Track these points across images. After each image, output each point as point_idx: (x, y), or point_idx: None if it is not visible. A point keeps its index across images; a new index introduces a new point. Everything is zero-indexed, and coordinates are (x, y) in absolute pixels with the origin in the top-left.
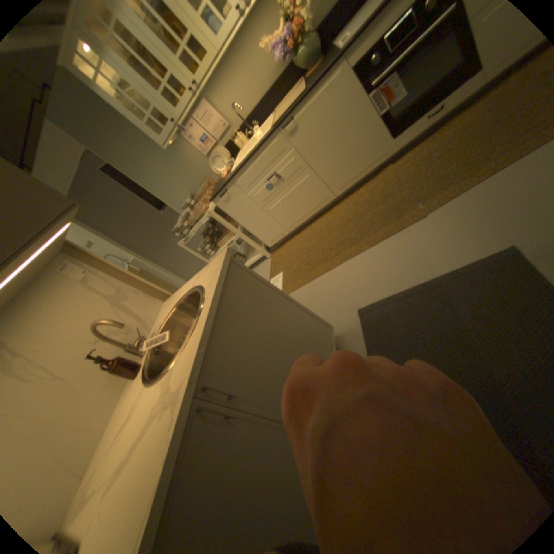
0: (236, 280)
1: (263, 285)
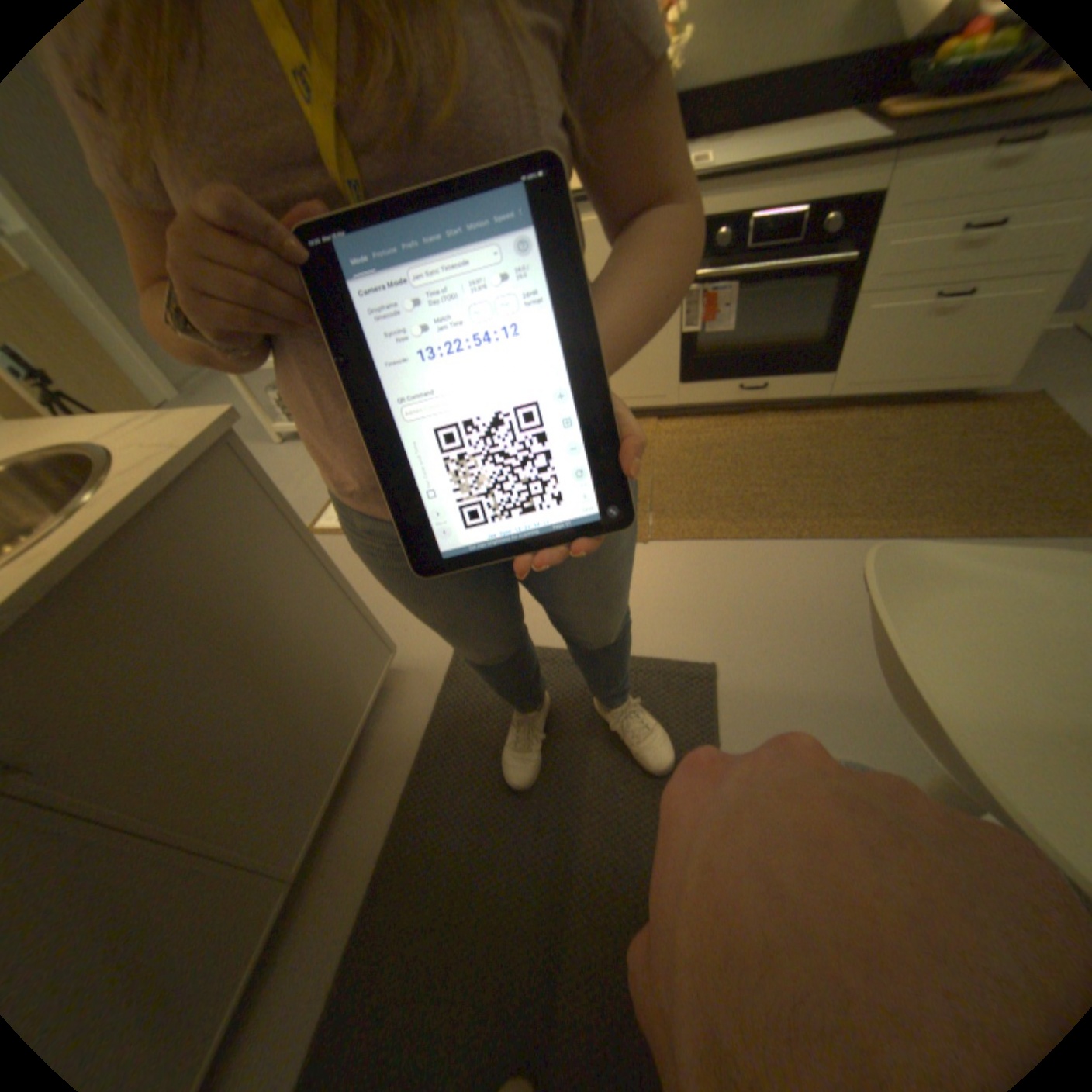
0: (210, 490)
1: (279, 522)
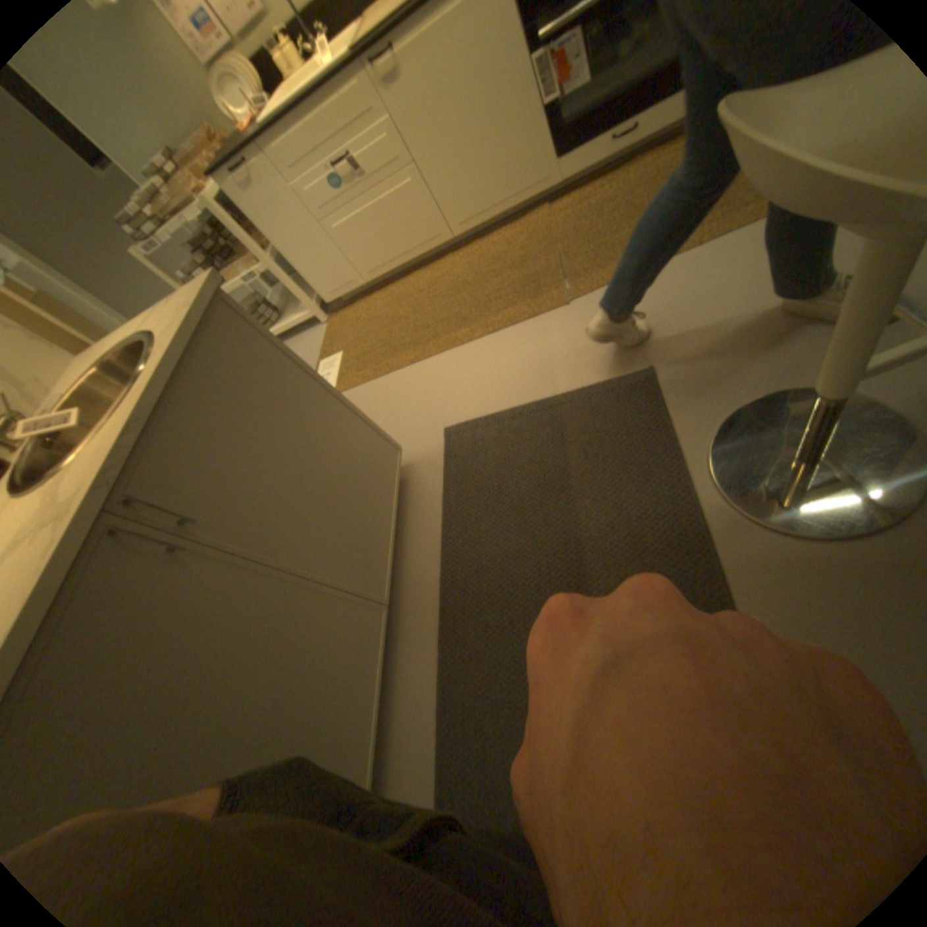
0: (224, 336)
1: (280, 357)
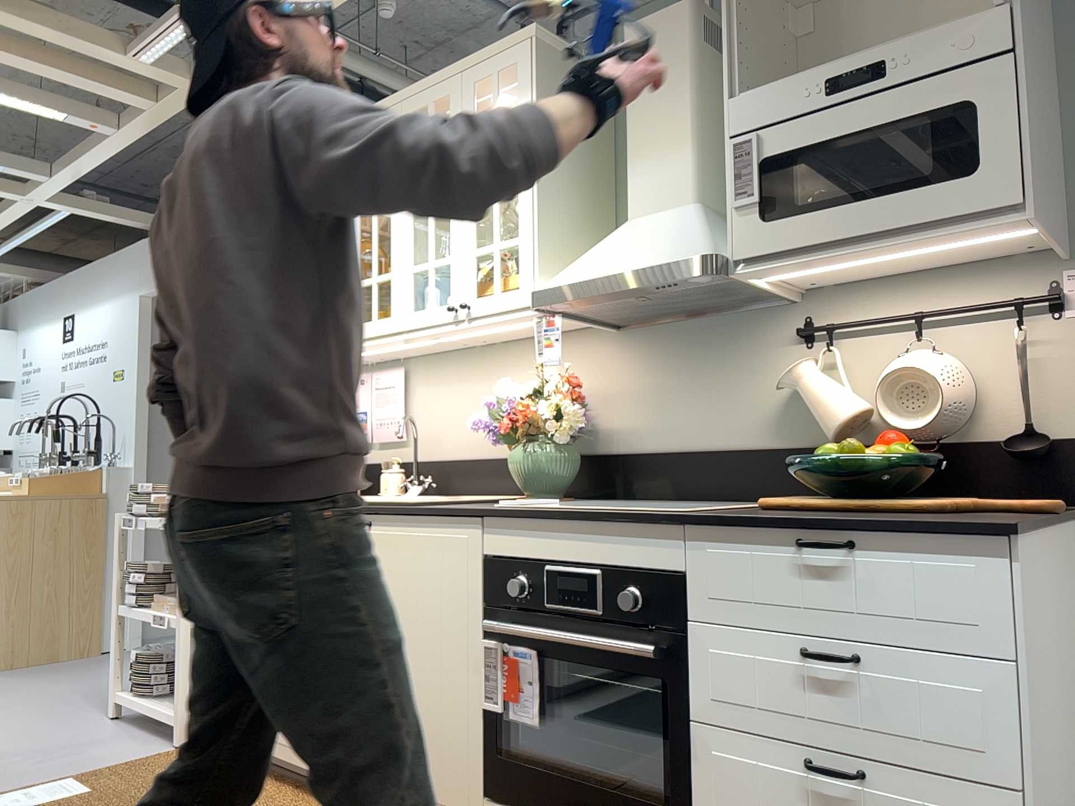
0: None
1: None
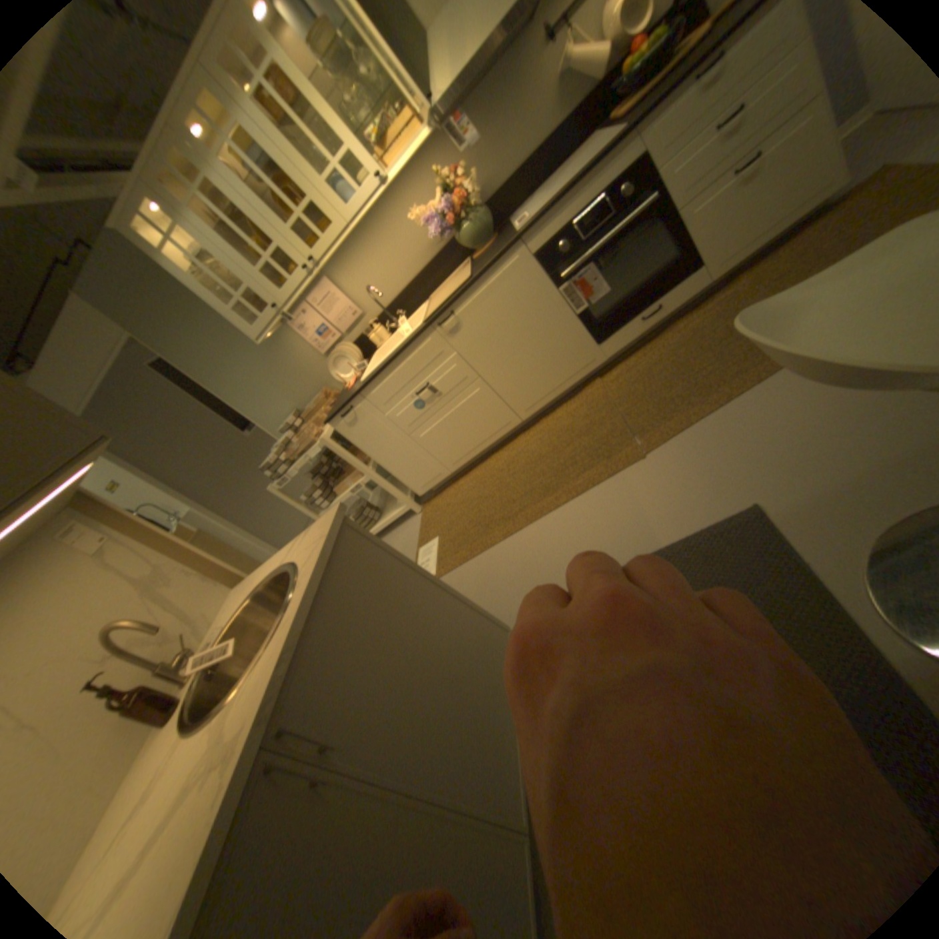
0: (351, 554)
1: (394, 561)
